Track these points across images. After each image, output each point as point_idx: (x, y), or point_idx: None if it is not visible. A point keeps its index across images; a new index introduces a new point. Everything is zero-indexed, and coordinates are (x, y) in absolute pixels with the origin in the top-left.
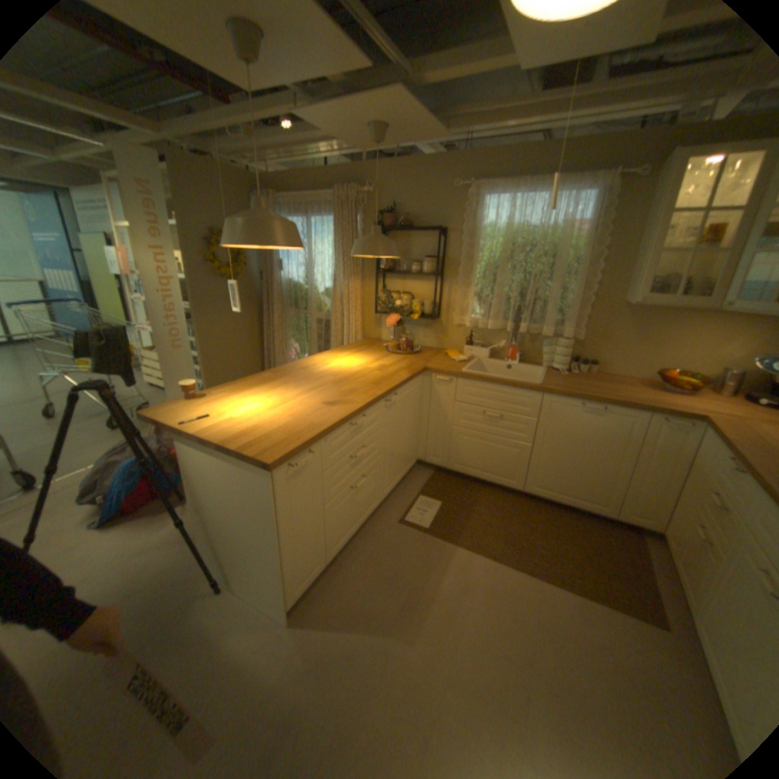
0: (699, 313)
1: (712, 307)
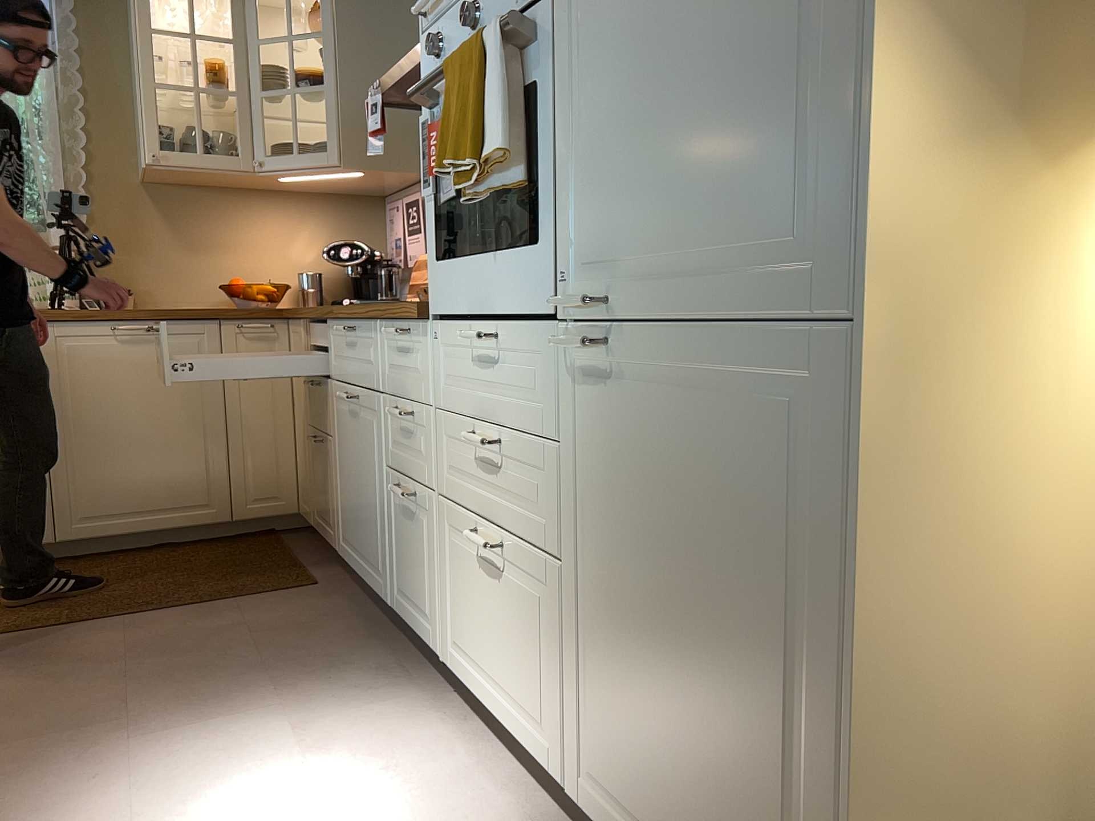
0: (245, 200)
1: (244, 169)
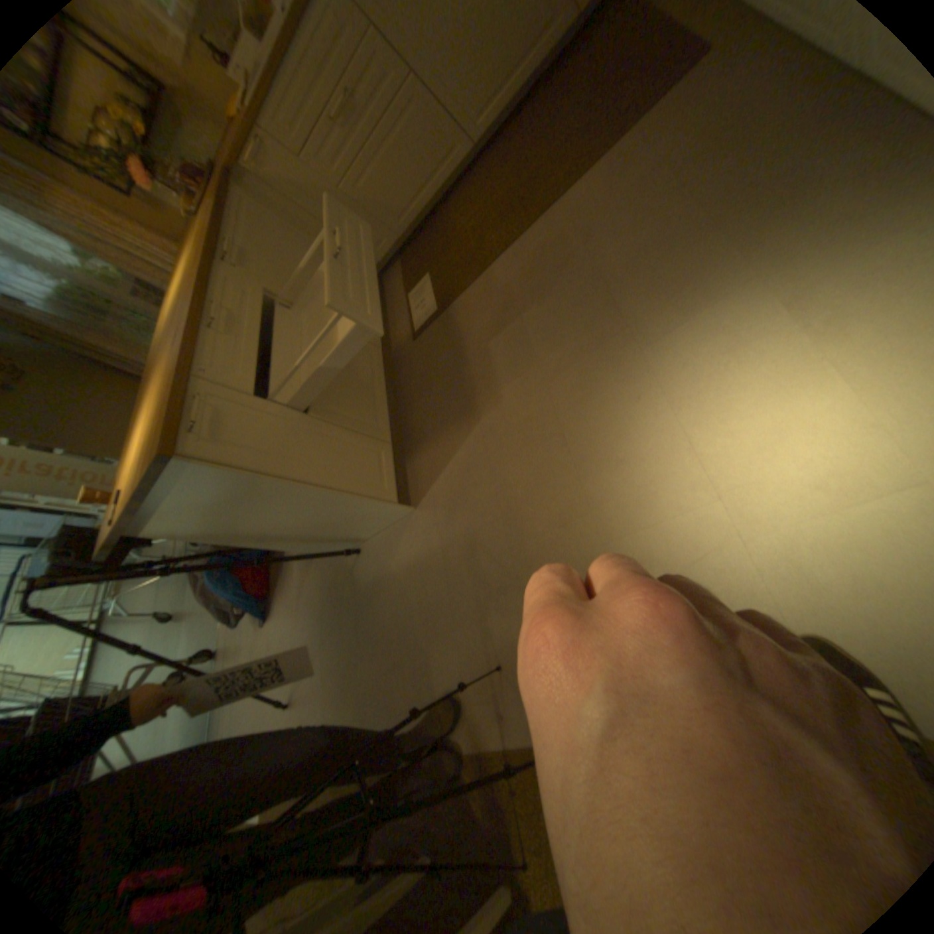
0: None
1: None
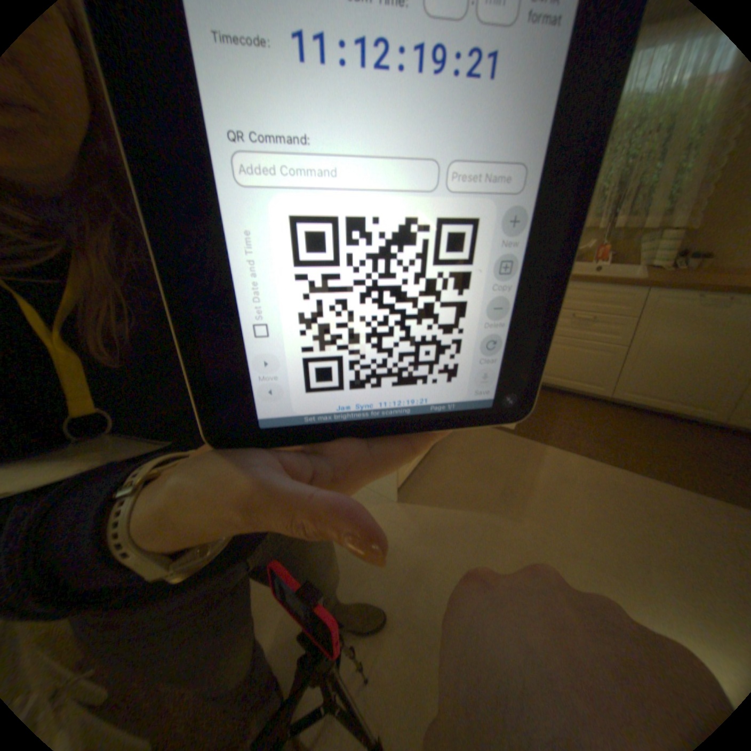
0: None
1: None
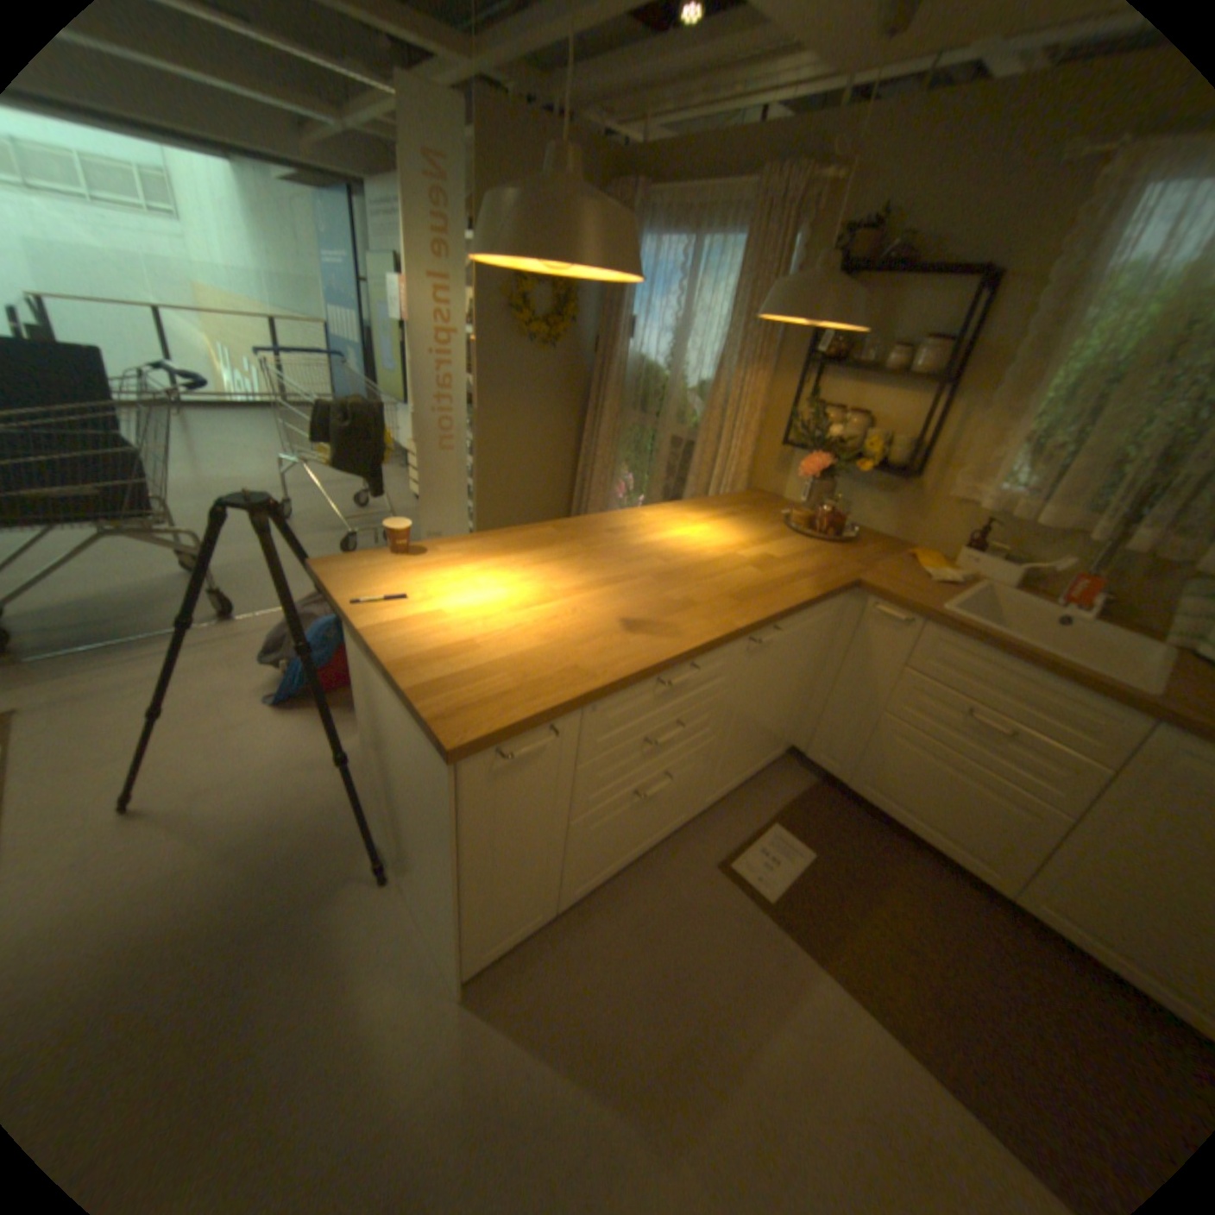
0: None
1: None
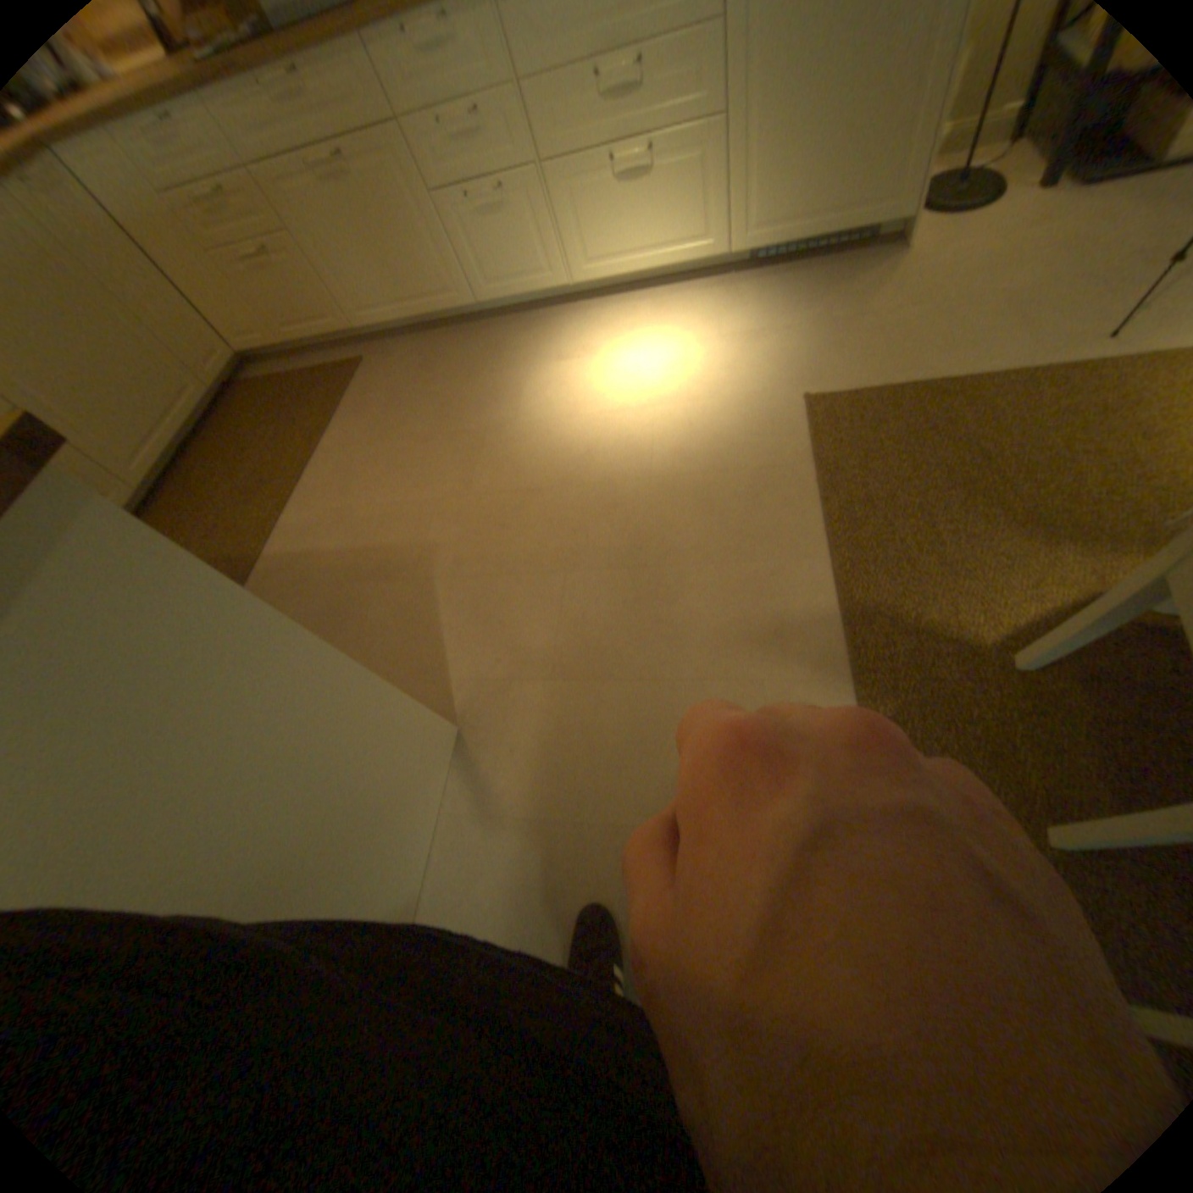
0: None
1: None
